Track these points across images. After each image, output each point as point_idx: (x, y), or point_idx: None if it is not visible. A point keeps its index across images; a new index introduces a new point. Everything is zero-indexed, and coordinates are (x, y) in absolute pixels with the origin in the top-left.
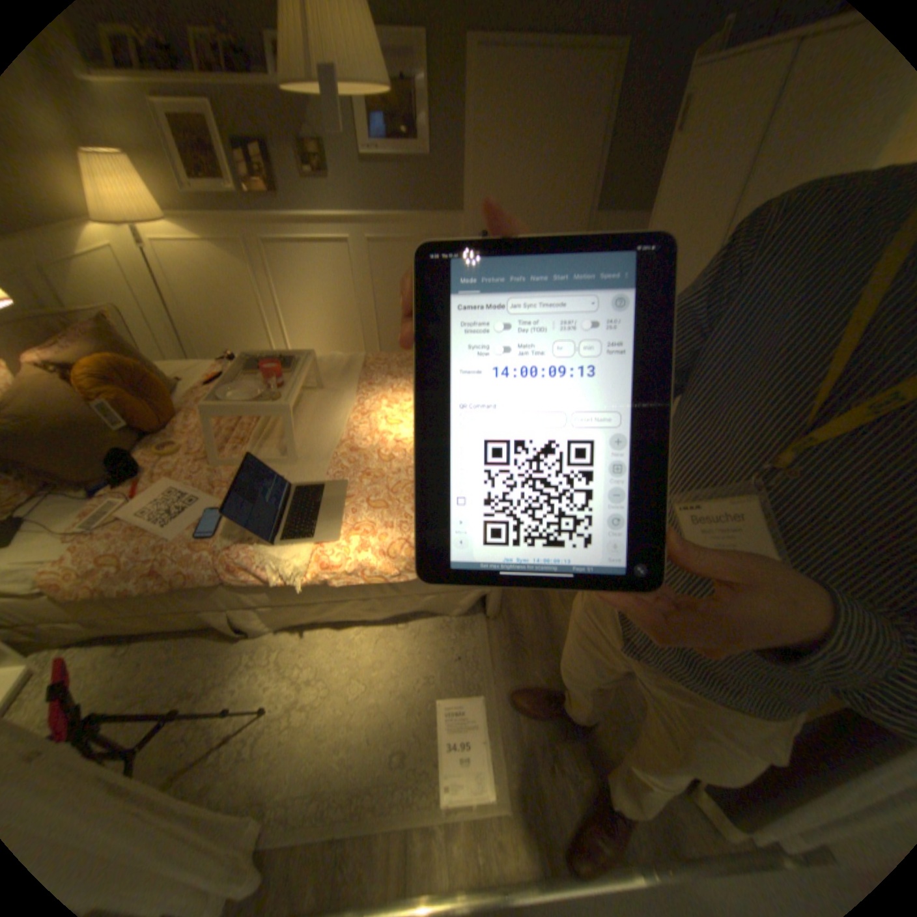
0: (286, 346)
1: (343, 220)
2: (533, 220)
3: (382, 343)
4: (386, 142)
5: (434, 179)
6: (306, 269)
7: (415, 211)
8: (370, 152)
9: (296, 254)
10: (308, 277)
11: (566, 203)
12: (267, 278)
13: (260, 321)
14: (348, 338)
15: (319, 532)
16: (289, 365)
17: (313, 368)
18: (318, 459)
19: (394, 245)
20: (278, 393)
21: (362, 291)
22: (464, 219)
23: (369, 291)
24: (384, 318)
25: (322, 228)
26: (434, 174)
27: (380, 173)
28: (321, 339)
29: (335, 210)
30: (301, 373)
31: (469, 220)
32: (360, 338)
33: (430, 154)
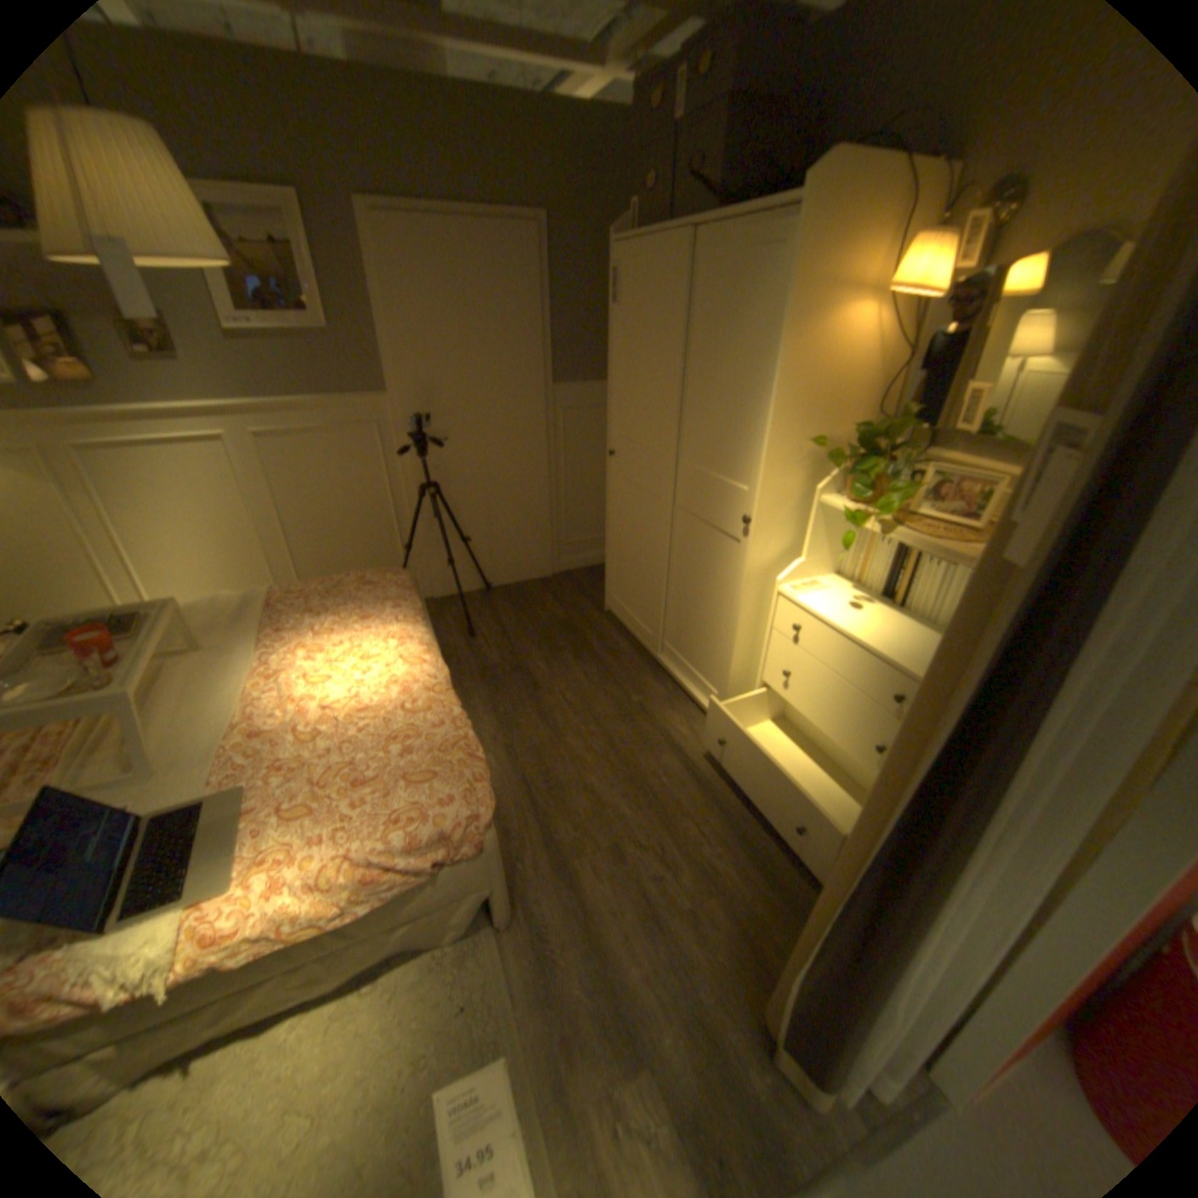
0: (138, 592)
1: (212, 412)
2: (479, 397)
3: (301, 566)
4: (263, 314)
5: (340, 355)
6: (160, 481)
7: (320, 394)
8: (241, 326)
9: (140, 461)
10: (164, 491)
11: (514, 376)
12: (92, 498)
13: (86, 562)
14: (245, 567)
15: (194, 885)
16: (130, 626)
17: (178, 622)
18: (191, 763)
19: (296, 437)
20: (107, 675)
21: (257, 501)
22: (391, 401)
23: (268, 500)
24: (298, 532)
25: (179, 424)
26: (338, 349)
27: (260, 351)
28: (199, 574)
29: (196, 400)
30: (152, 636)
31: (397, 401)
32: (264, 564)
33: (328, 327)
